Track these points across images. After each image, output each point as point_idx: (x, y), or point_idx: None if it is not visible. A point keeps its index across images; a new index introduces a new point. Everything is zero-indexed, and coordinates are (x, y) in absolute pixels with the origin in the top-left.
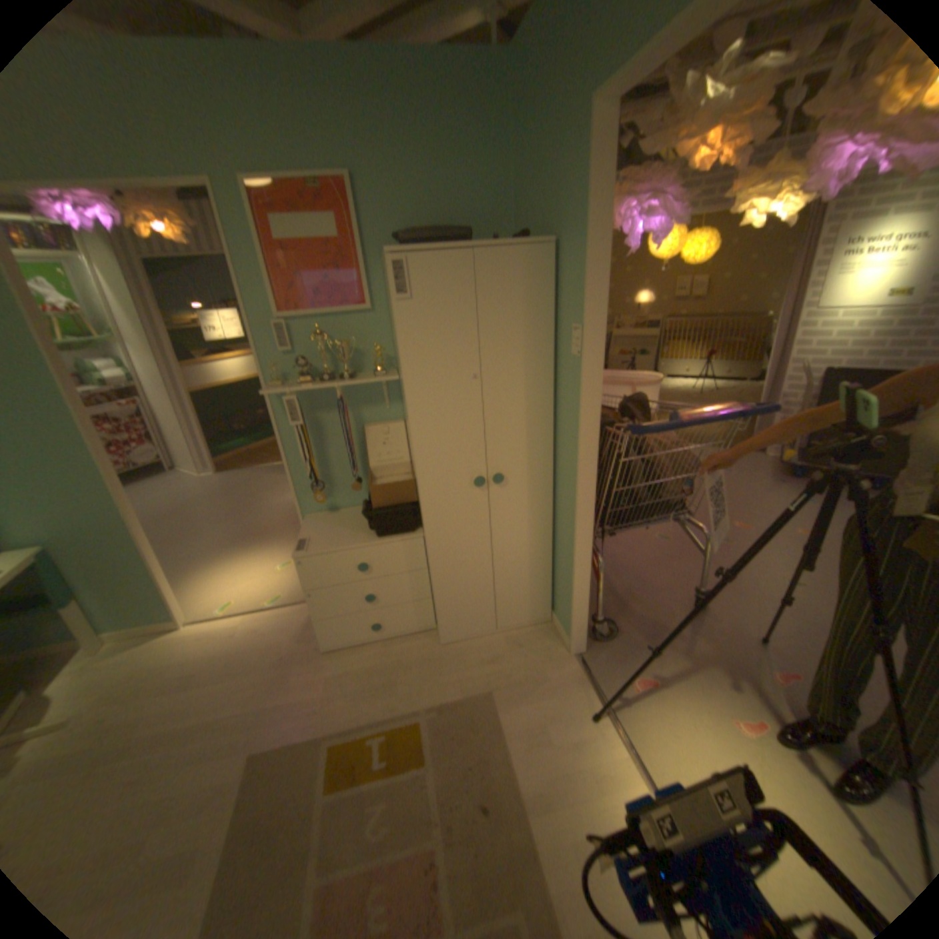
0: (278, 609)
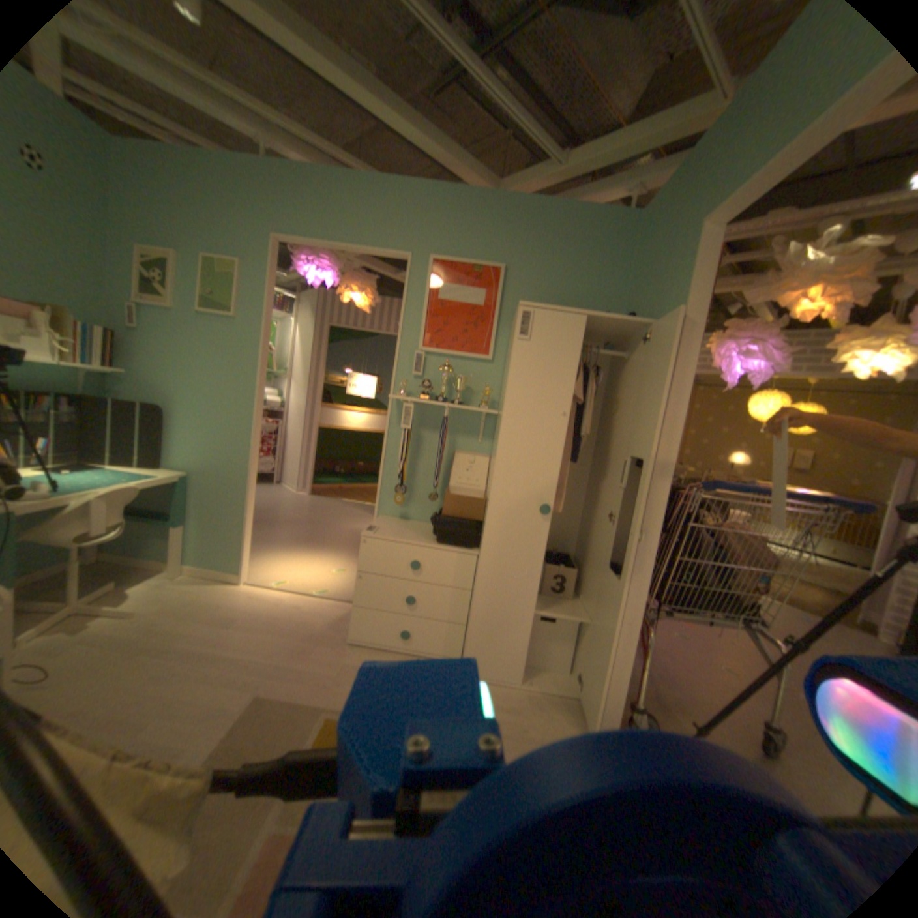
0: (322, 601)
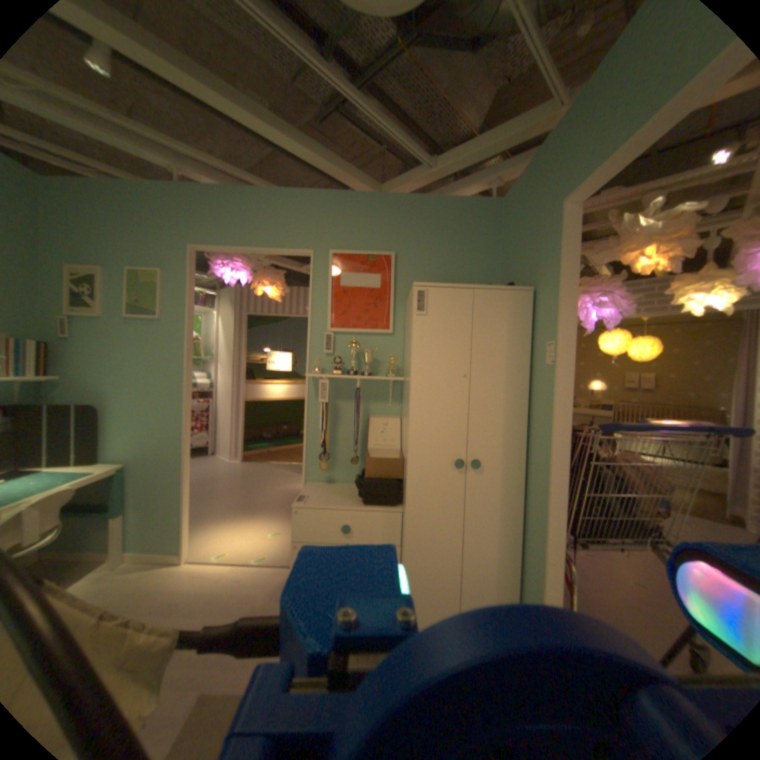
0: (262, 569)
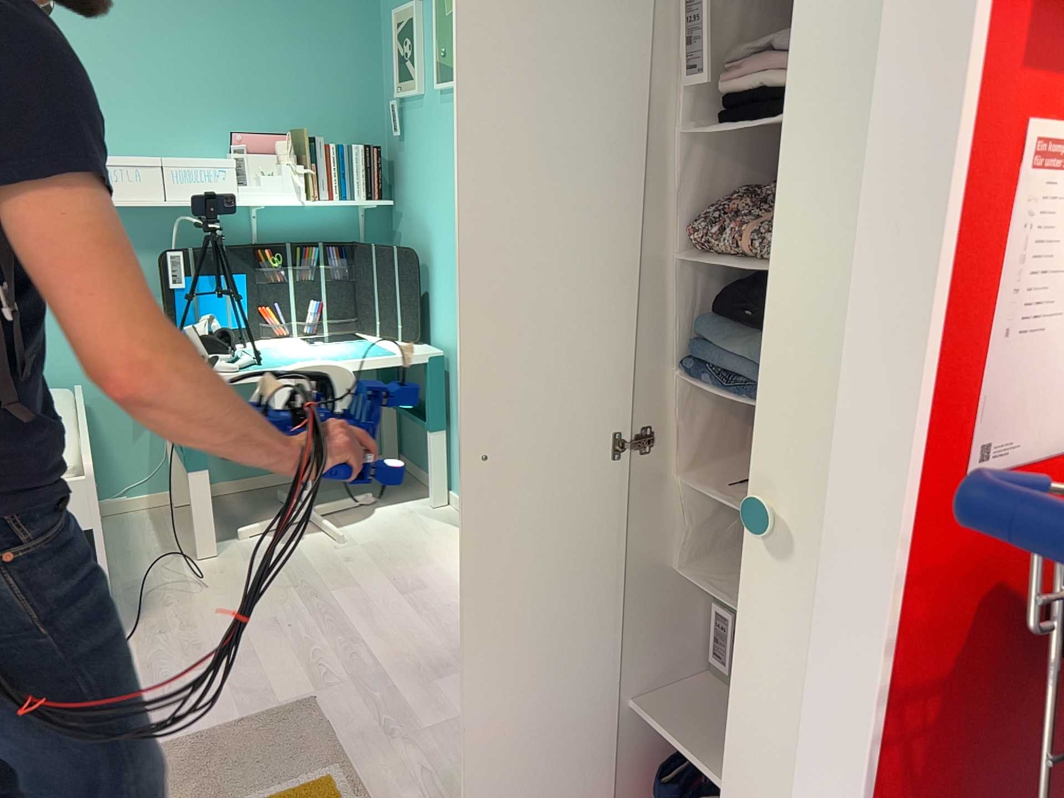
0: None
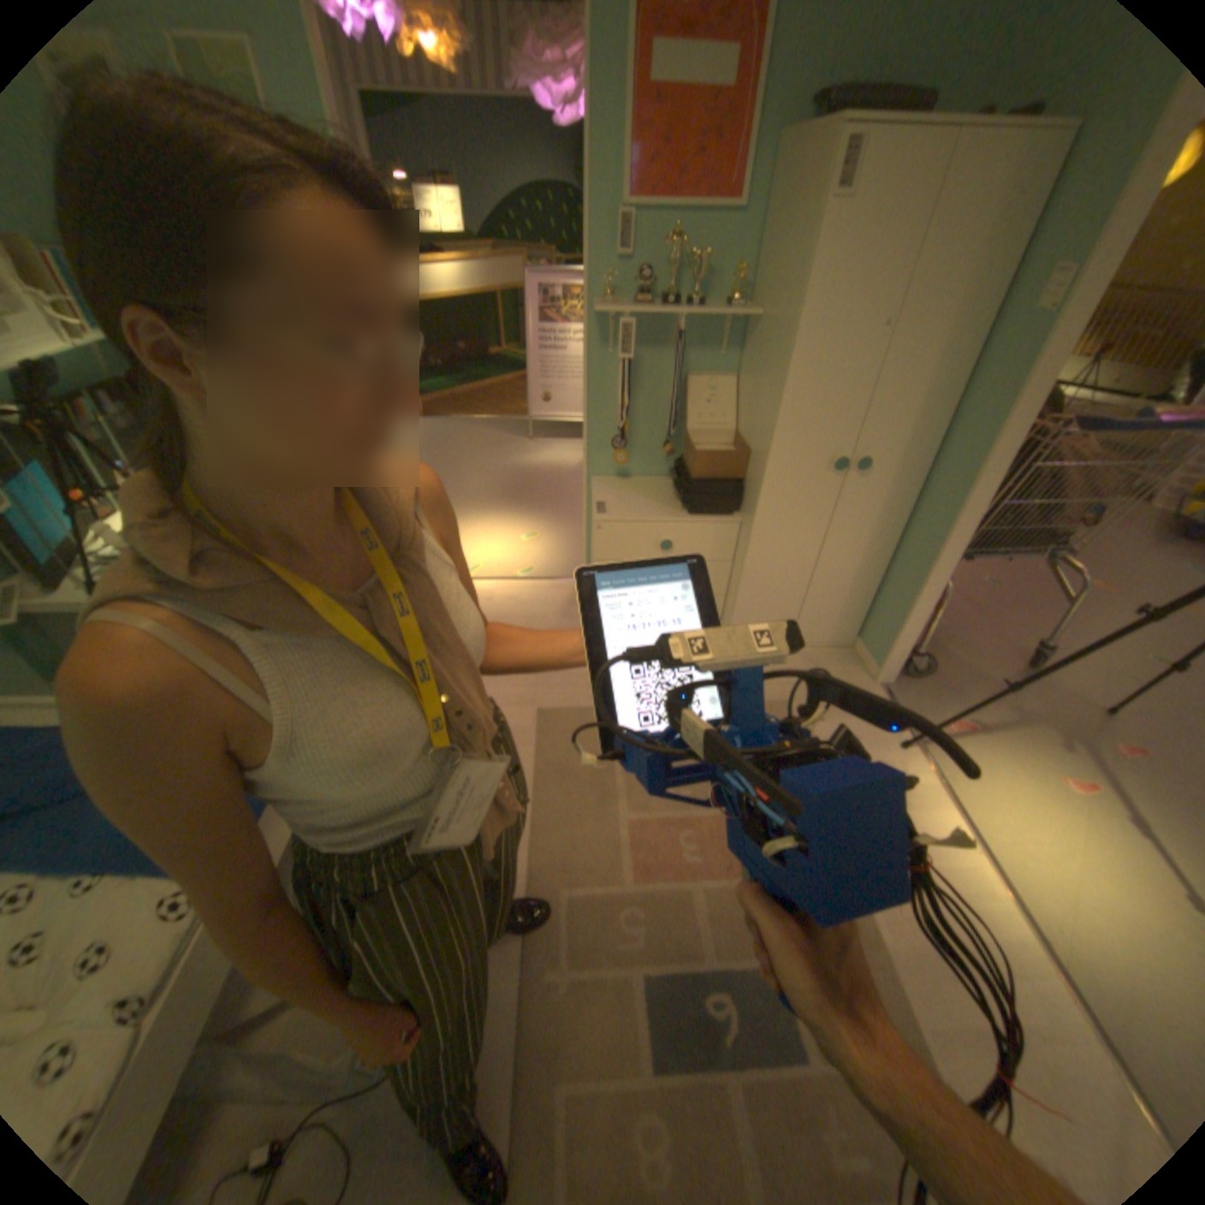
0: (535, 581)
